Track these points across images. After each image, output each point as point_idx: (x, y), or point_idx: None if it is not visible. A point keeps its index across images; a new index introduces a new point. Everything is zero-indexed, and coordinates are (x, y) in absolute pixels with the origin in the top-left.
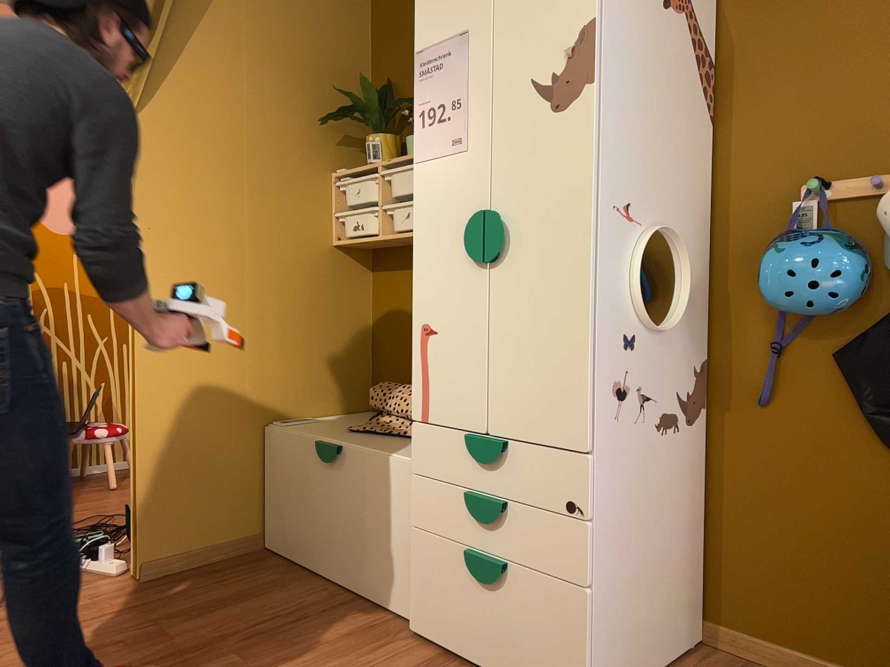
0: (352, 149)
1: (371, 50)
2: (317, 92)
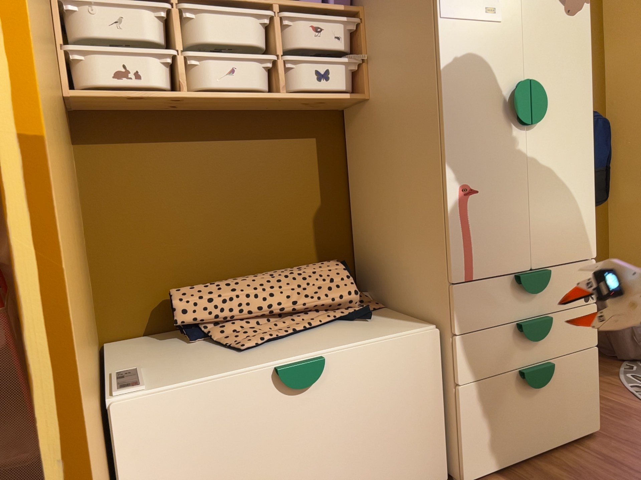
0: None
1: None
2: None
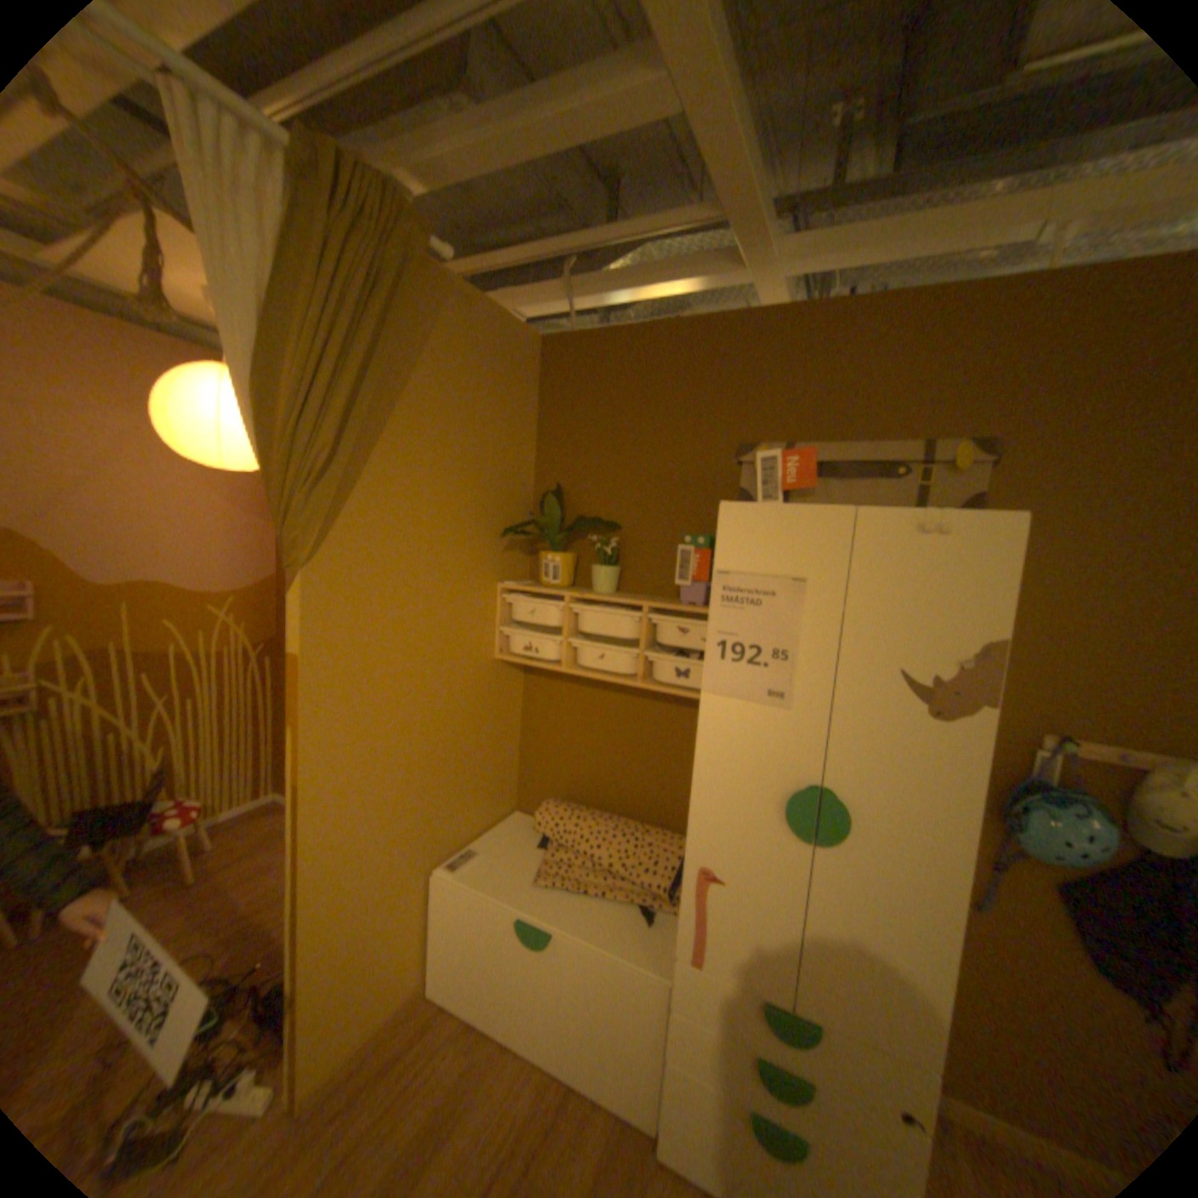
0: (515, 552)
1: (535, 444)
2: (488, 498)
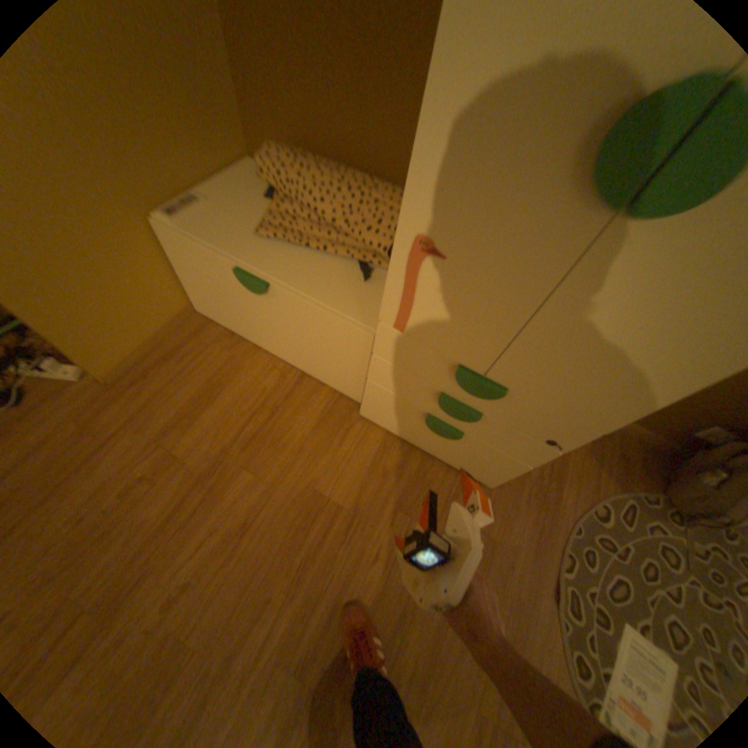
0: None
1: None
2: None
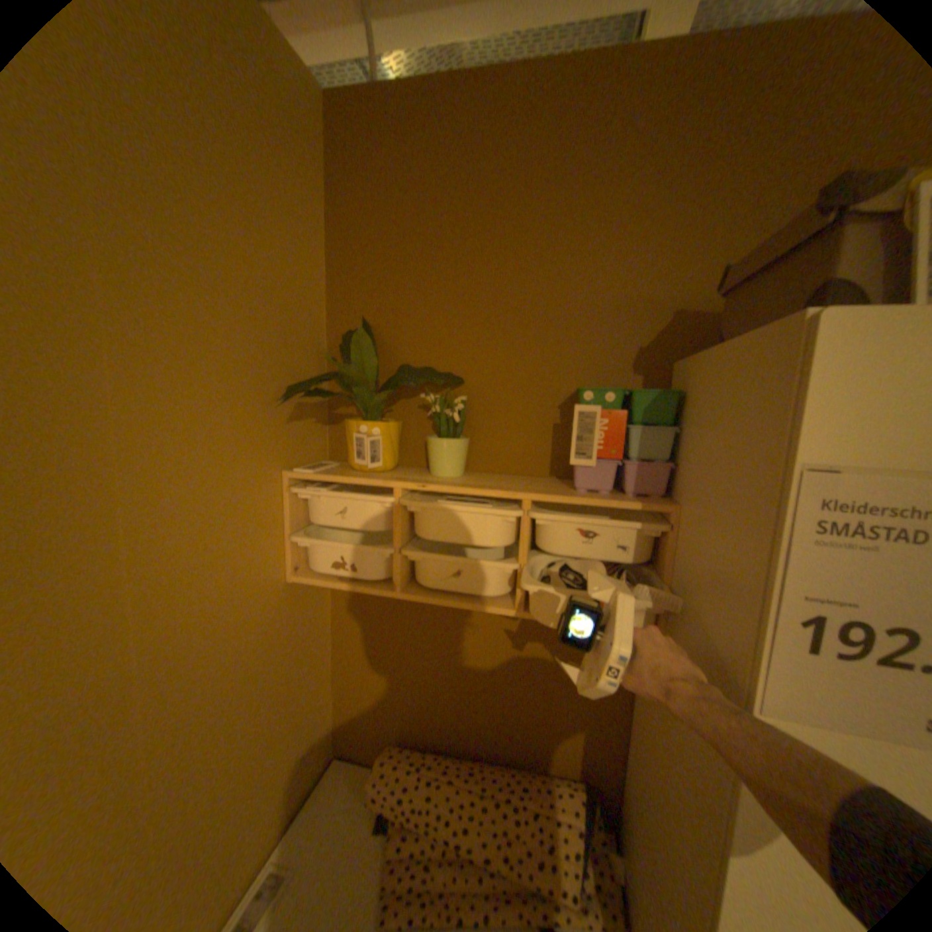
0: (307, 420)
1: (326, 259)
2: (255, 334)
